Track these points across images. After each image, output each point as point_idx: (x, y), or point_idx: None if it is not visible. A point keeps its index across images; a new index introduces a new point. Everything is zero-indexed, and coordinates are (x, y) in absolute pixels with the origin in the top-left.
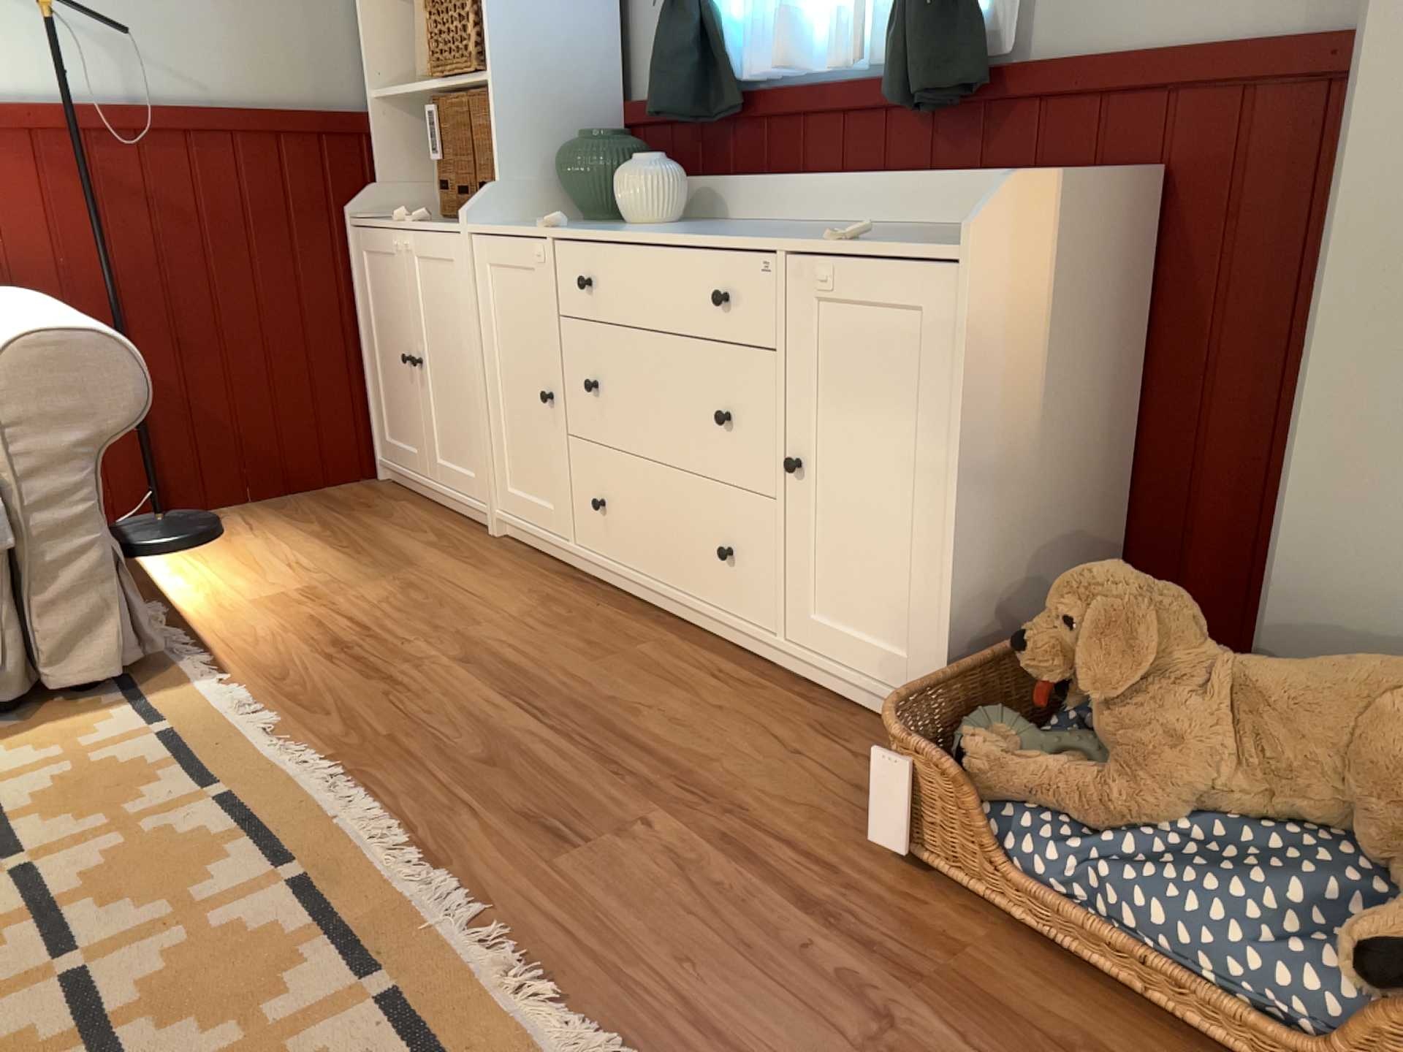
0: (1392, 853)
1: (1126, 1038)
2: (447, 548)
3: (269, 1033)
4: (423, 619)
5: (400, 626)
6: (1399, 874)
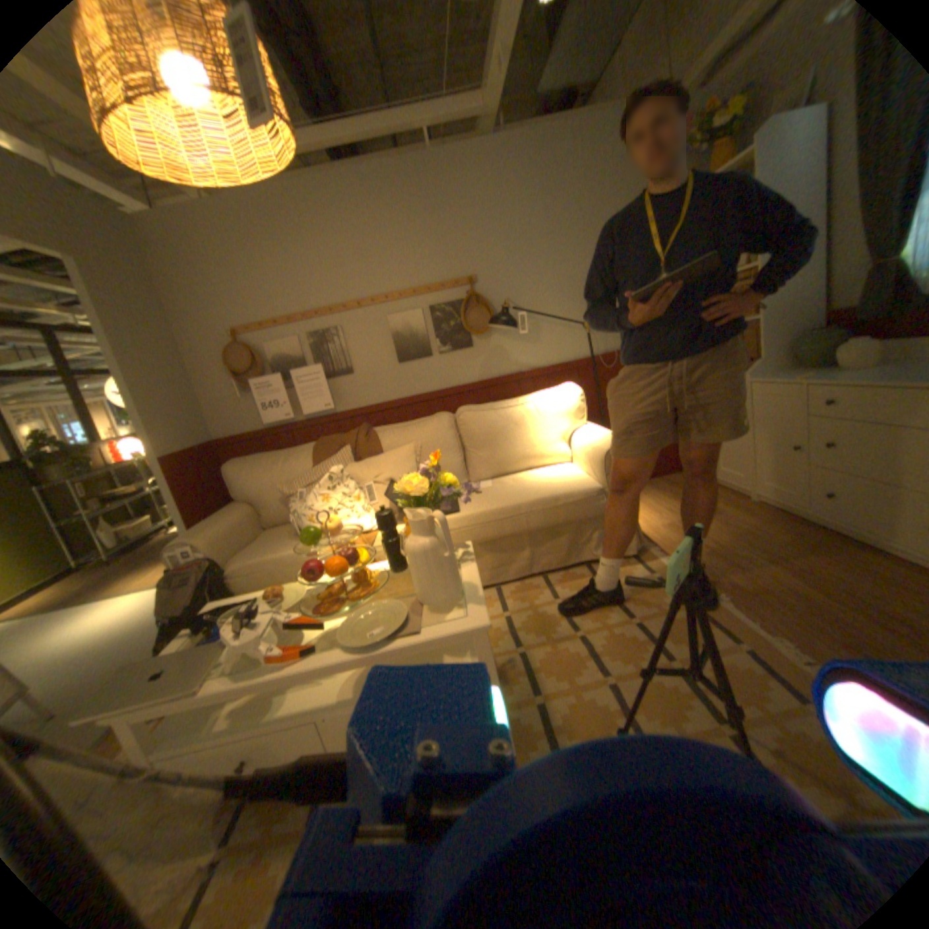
0: None
1: None
2: (735, 506)
3: (773, 716)
4: (742, 539)
5: (733, 542)
6: None
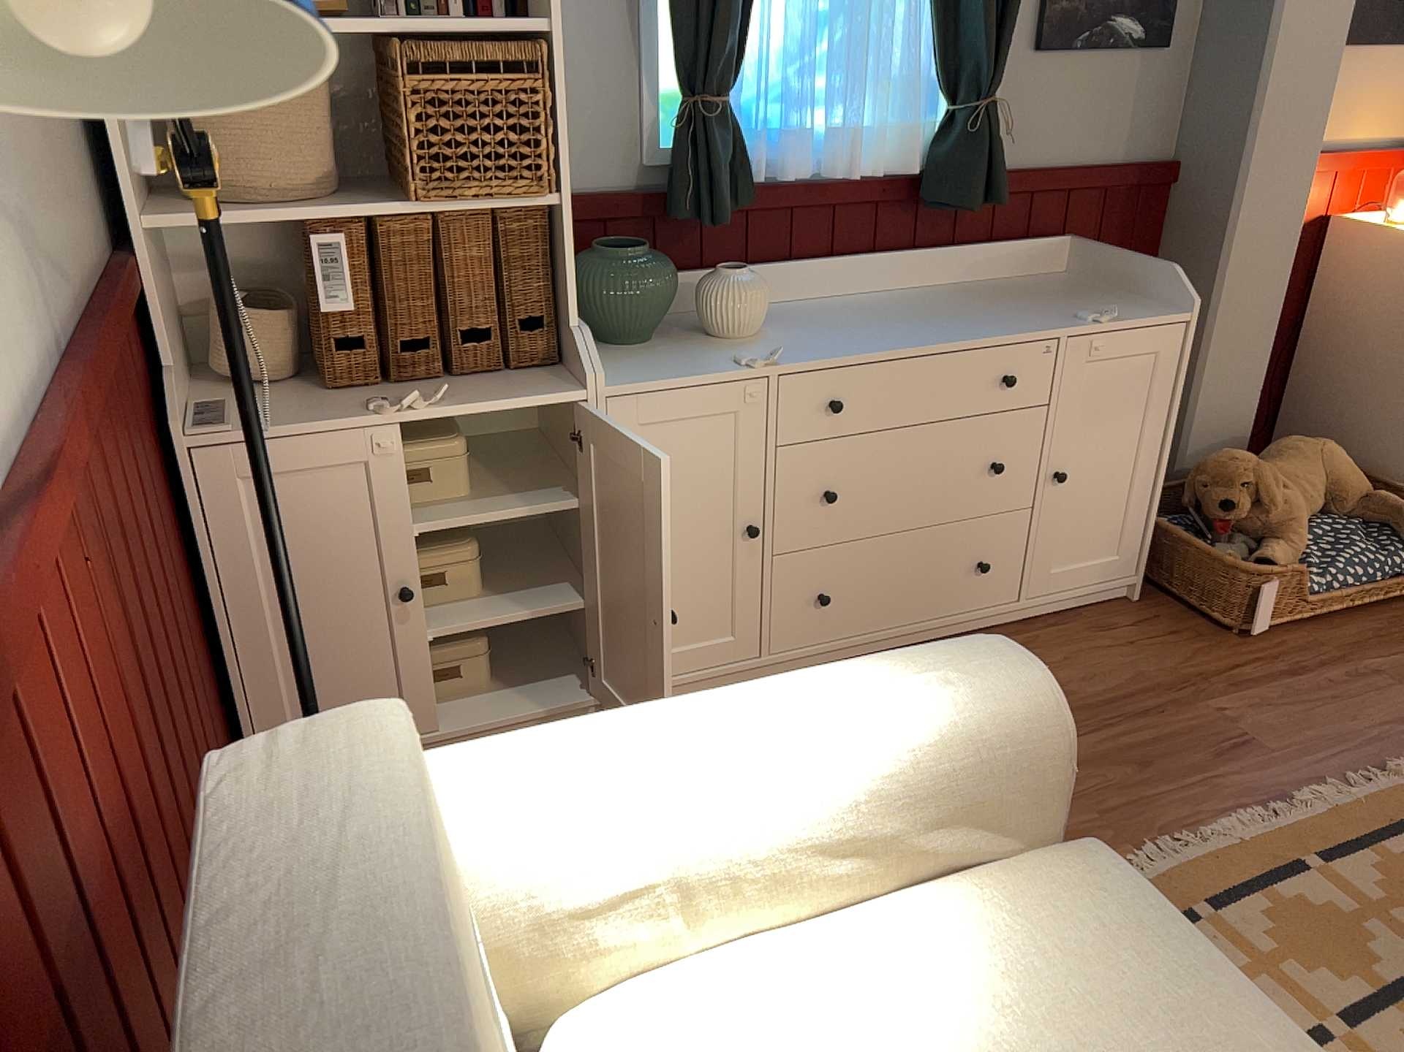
0: (1345, 509)
1: (1368, 623)
2: None
3: None
4: None
5: None
6: (1356, 513)
